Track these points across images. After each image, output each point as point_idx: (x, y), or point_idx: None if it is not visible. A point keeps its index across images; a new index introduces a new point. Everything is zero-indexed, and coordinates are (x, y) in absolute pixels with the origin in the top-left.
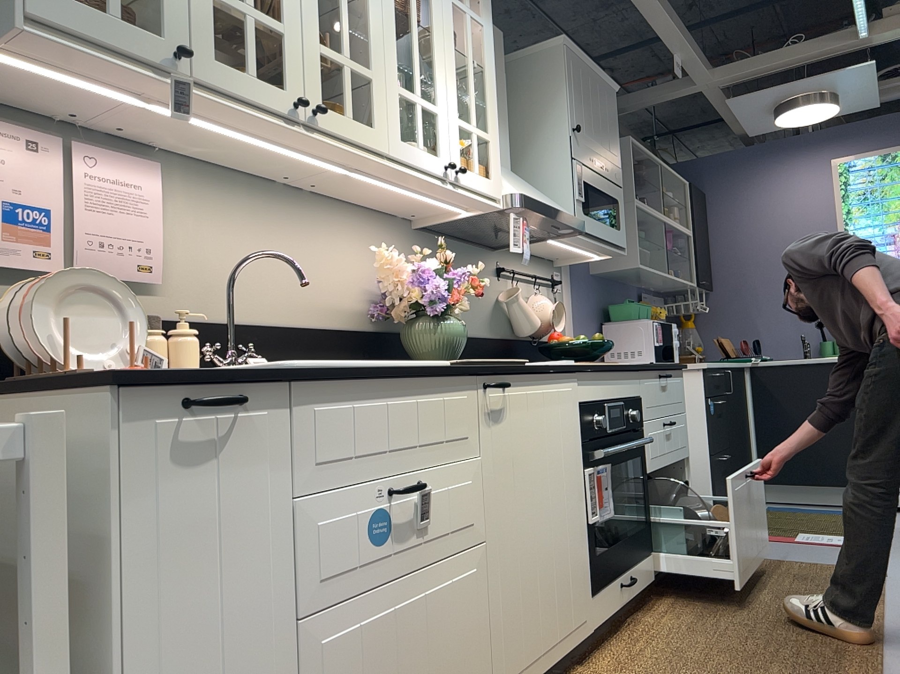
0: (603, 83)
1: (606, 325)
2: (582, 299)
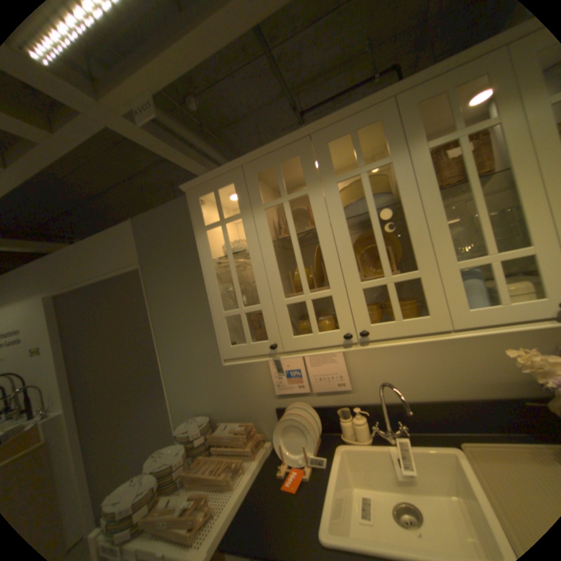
0: None
1: None
2: None
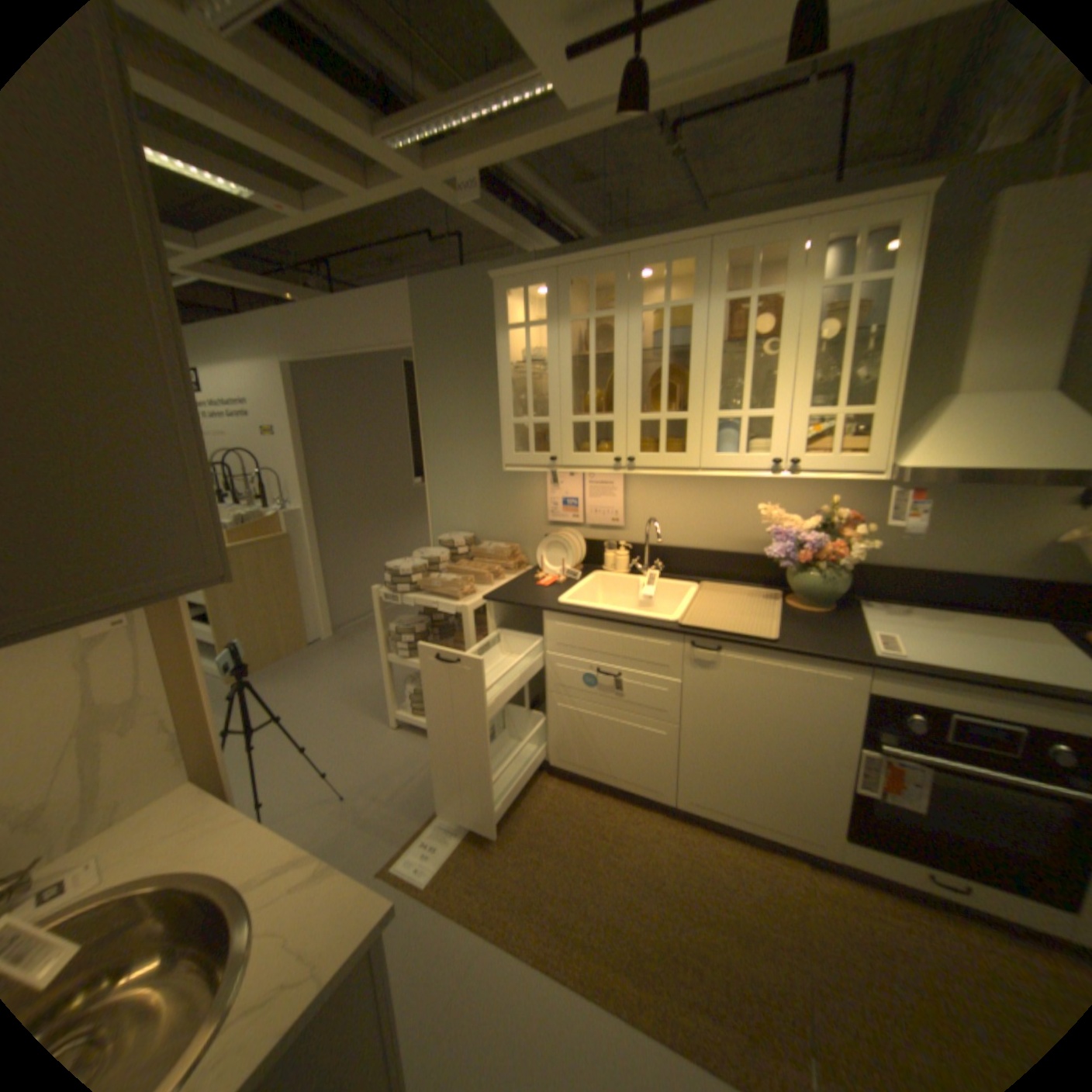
0: None
1: None
2: None
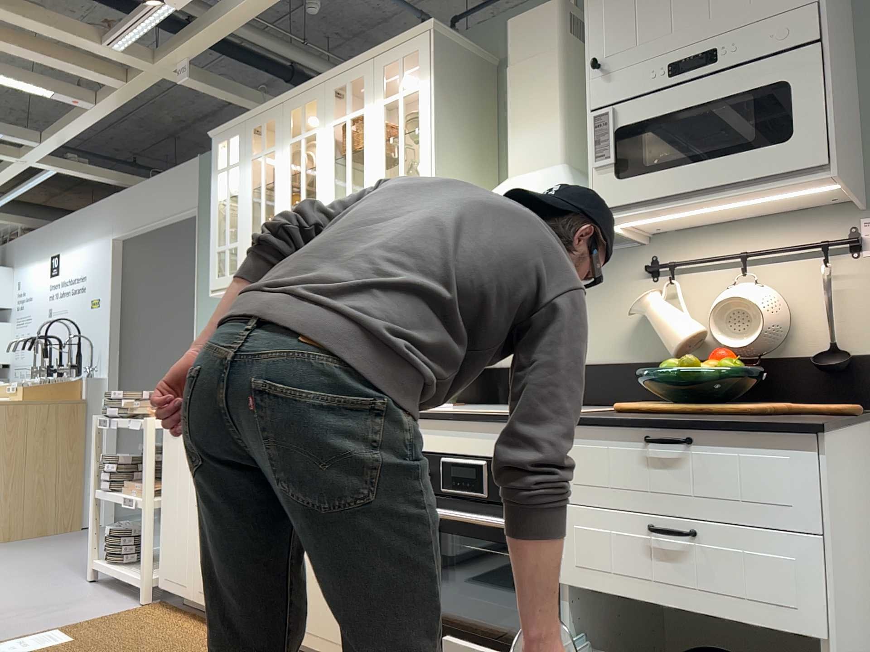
0: None
1: None
2: None
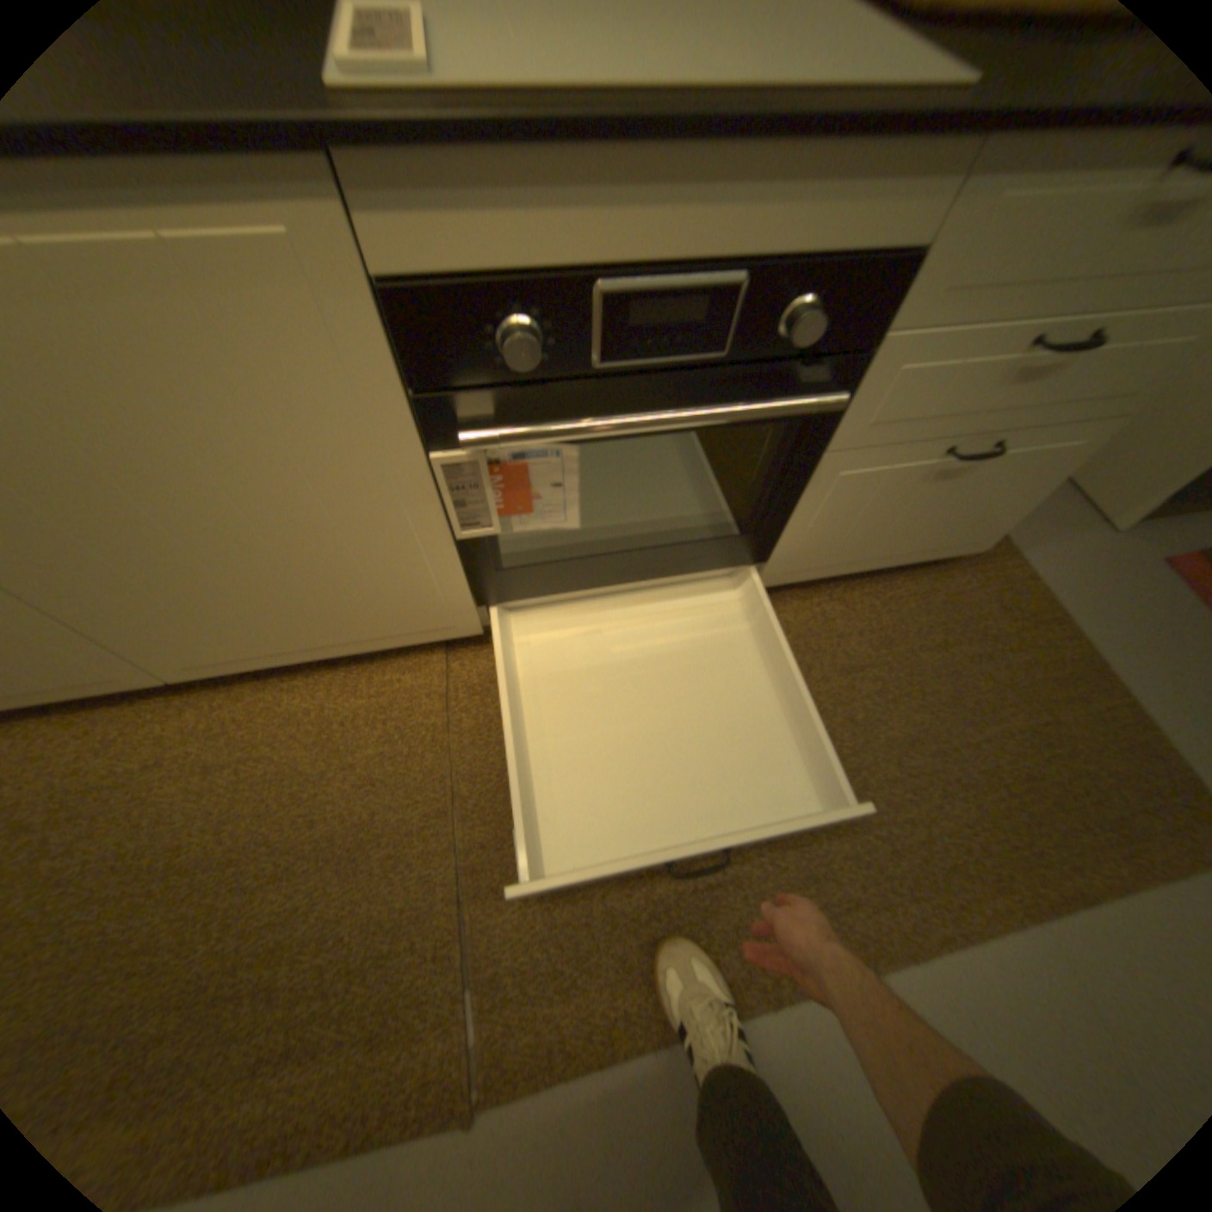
0: None
1: None
2: None
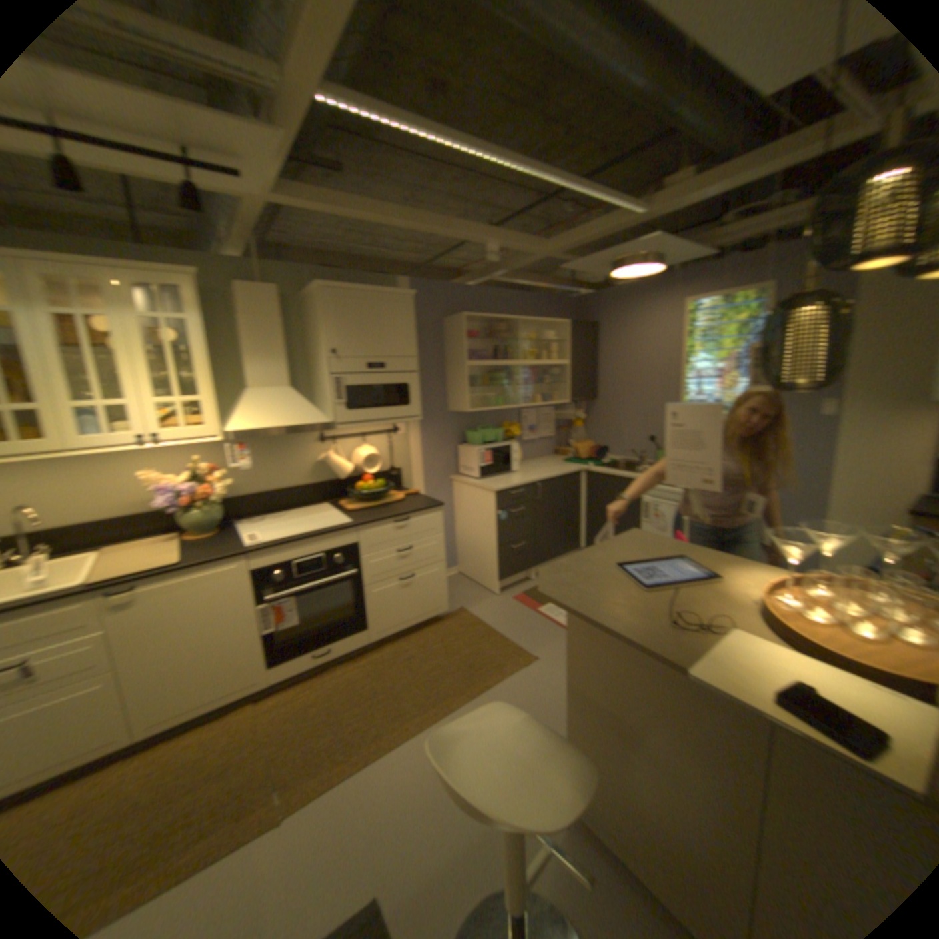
0: (384, 296)
1: (462, 444)
2: (430, 432)
